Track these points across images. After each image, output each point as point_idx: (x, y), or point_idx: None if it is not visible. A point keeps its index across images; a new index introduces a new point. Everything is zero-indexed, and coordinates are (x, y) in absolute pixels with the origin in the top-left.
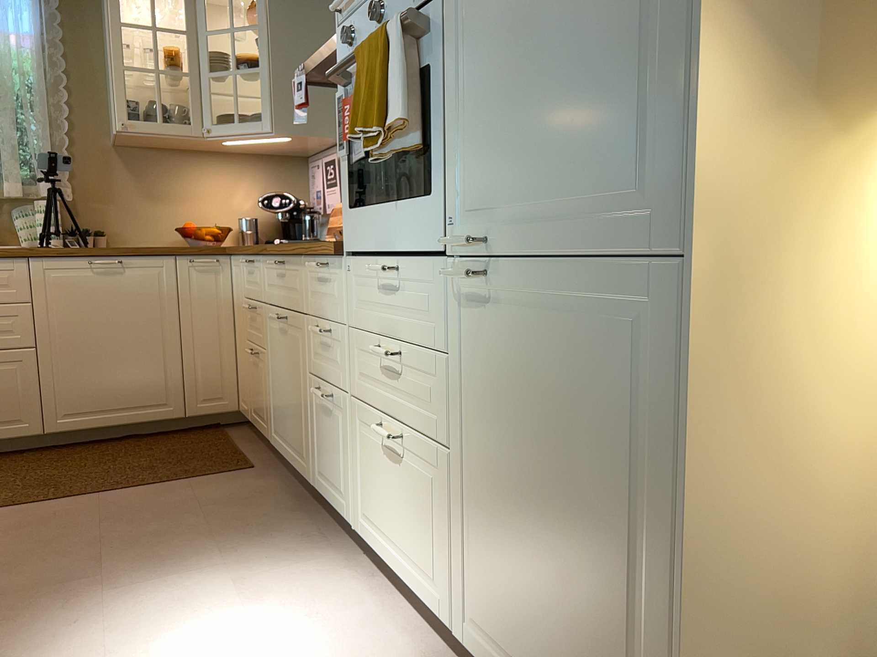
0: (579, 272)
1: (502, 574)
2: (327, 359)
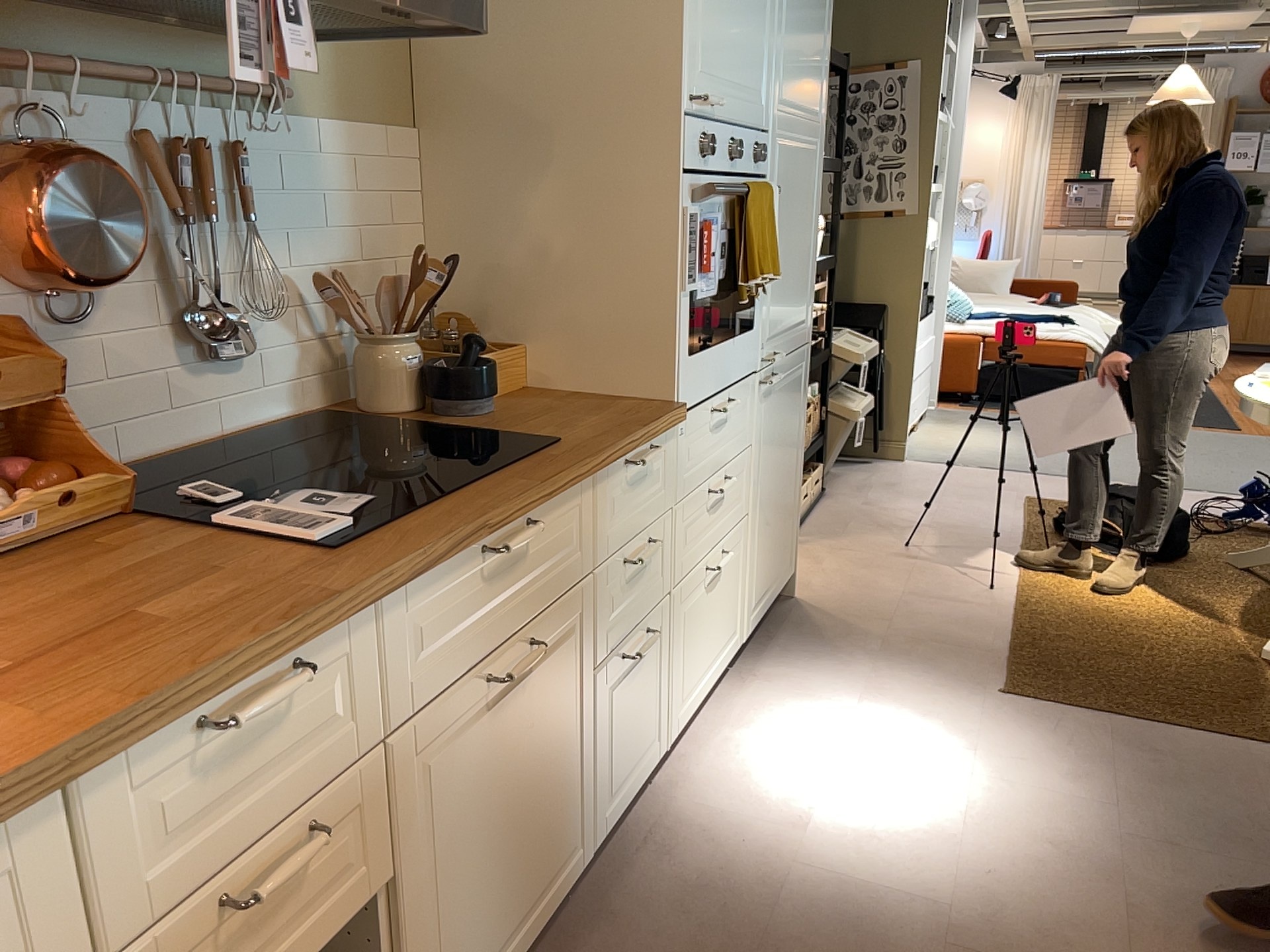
0: (793, 358)
1: (765, 550)
2: (637, 591)
